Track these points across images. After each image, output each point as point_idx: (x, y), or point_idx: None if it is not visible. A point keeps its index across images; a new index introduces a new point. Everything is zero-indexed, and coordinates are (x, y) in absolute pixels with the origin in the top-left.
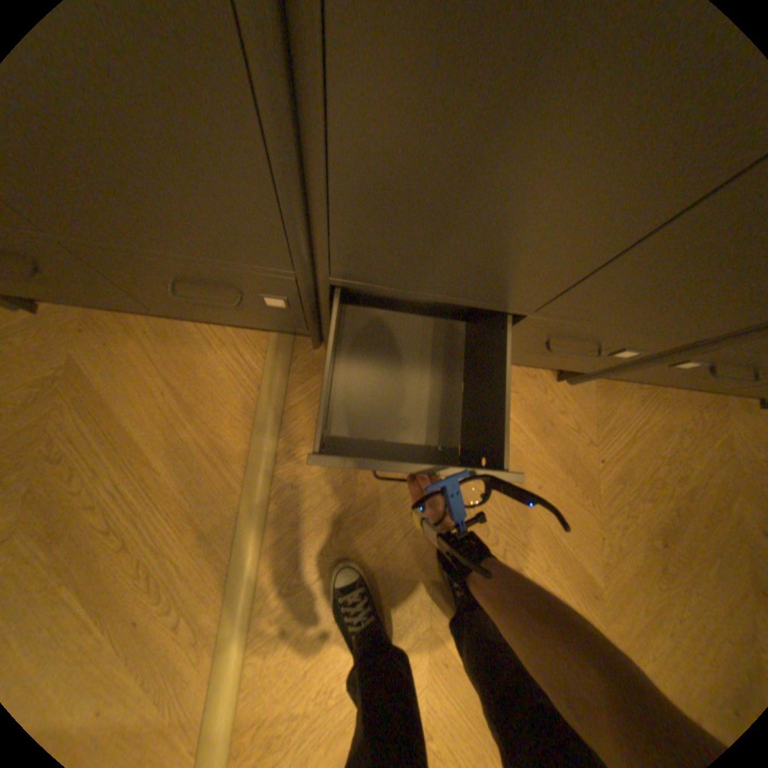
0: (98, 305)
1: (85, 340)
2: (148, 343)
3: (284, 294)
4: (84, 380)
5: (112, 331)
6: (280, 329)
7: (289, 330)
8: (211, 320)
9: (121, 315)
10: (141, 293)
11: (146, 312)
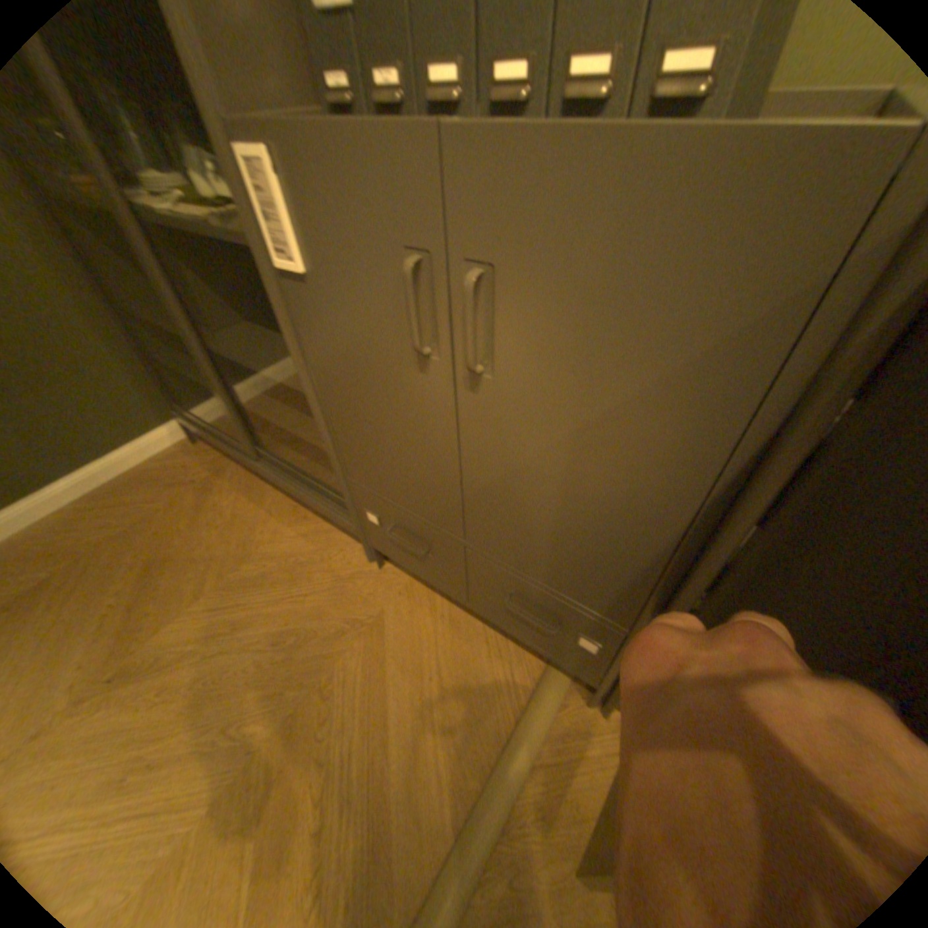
0: (433, 584)
1: (399, 604)
2: (441, 627)
3: (602, 644)
4: (382, 636)
5: (421, 604)
6: (568, 670)
7: (576, 675)
8: (509, 632)
9: (433, 595)
10: (478, 592)
11: (463, 603)
